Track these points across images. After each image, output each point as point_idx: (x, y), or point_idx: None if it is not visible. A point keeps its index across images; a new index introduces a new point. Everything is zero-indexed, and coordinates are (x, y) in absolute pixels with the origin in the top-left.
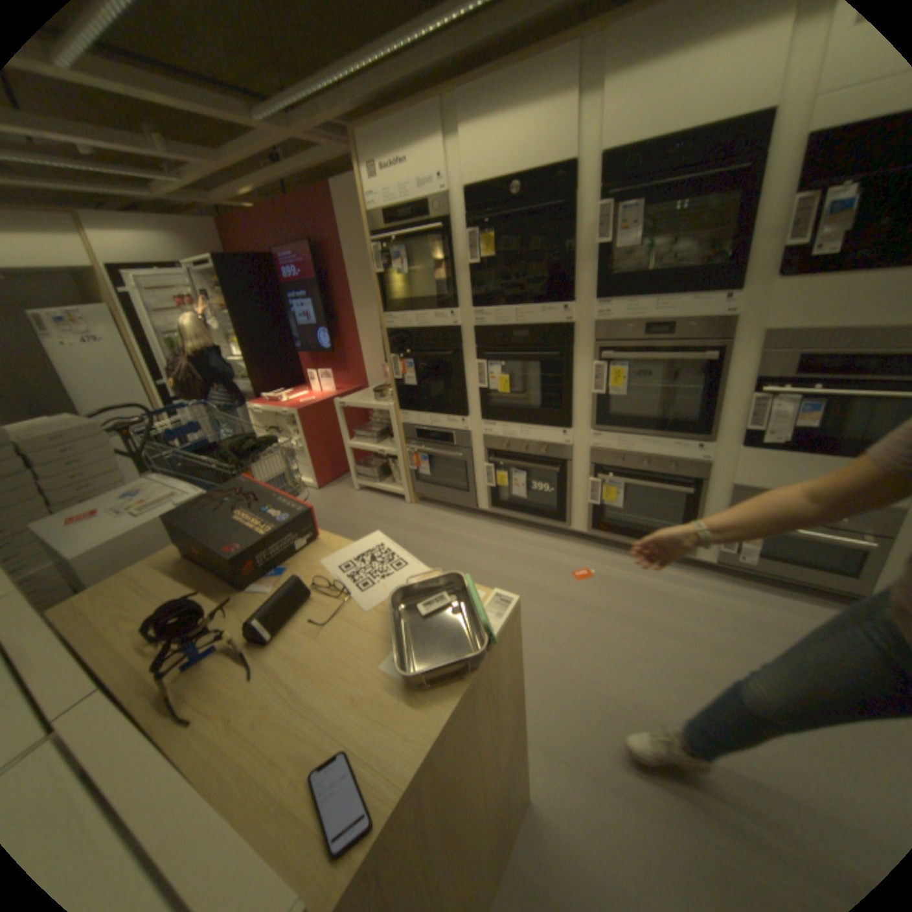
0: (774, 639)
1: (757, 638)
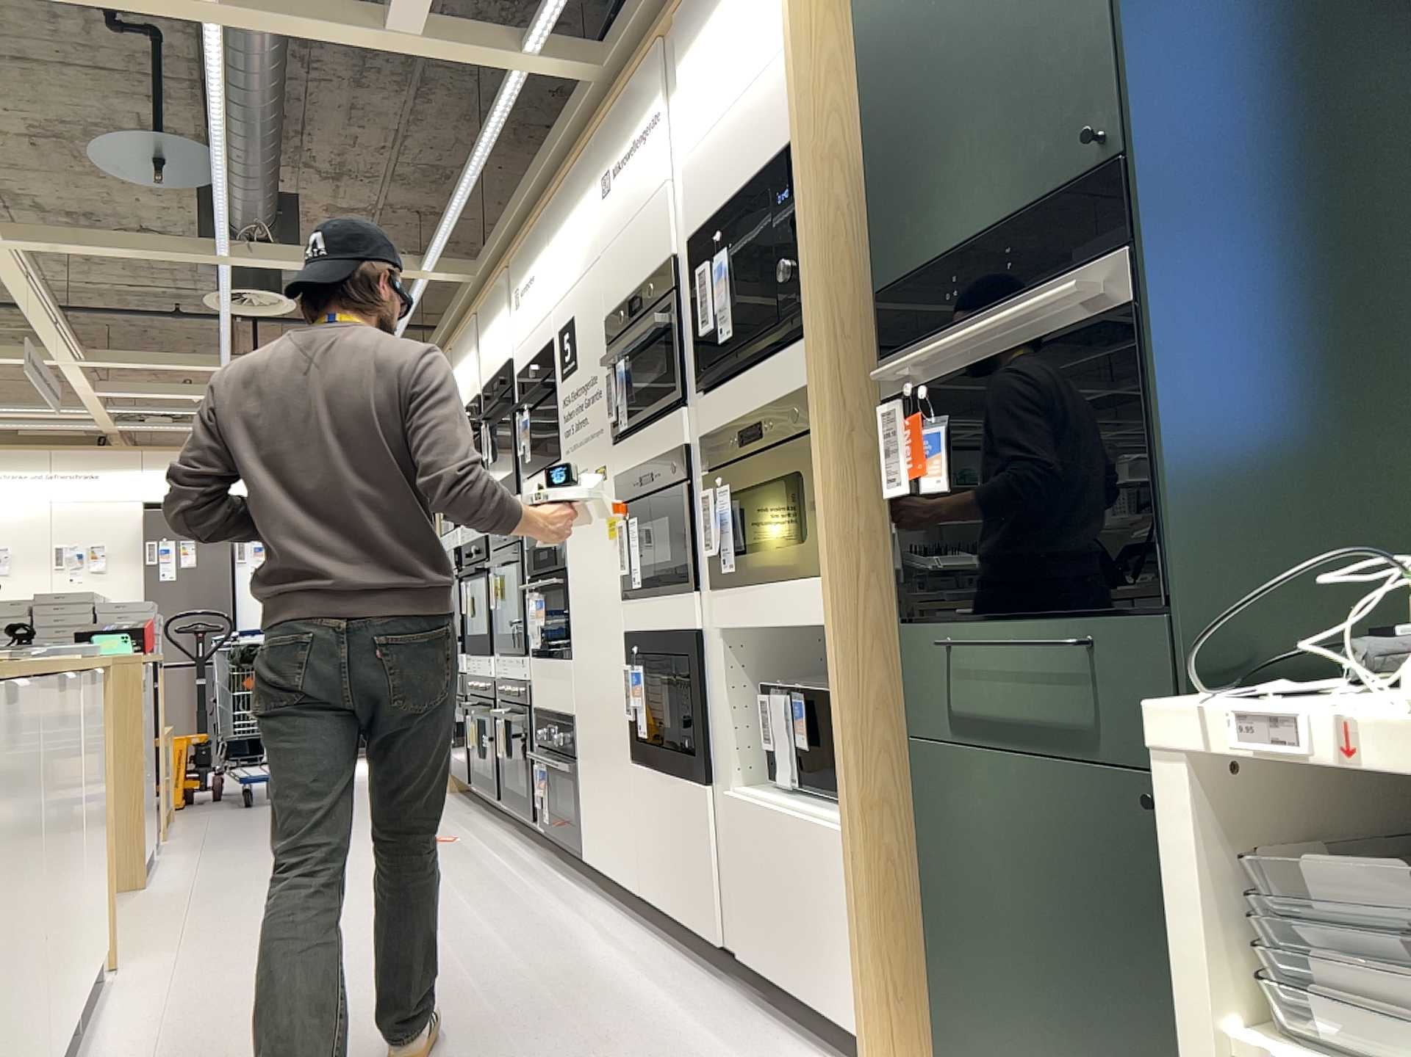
0: (473, 883)
1: (461, 881)
